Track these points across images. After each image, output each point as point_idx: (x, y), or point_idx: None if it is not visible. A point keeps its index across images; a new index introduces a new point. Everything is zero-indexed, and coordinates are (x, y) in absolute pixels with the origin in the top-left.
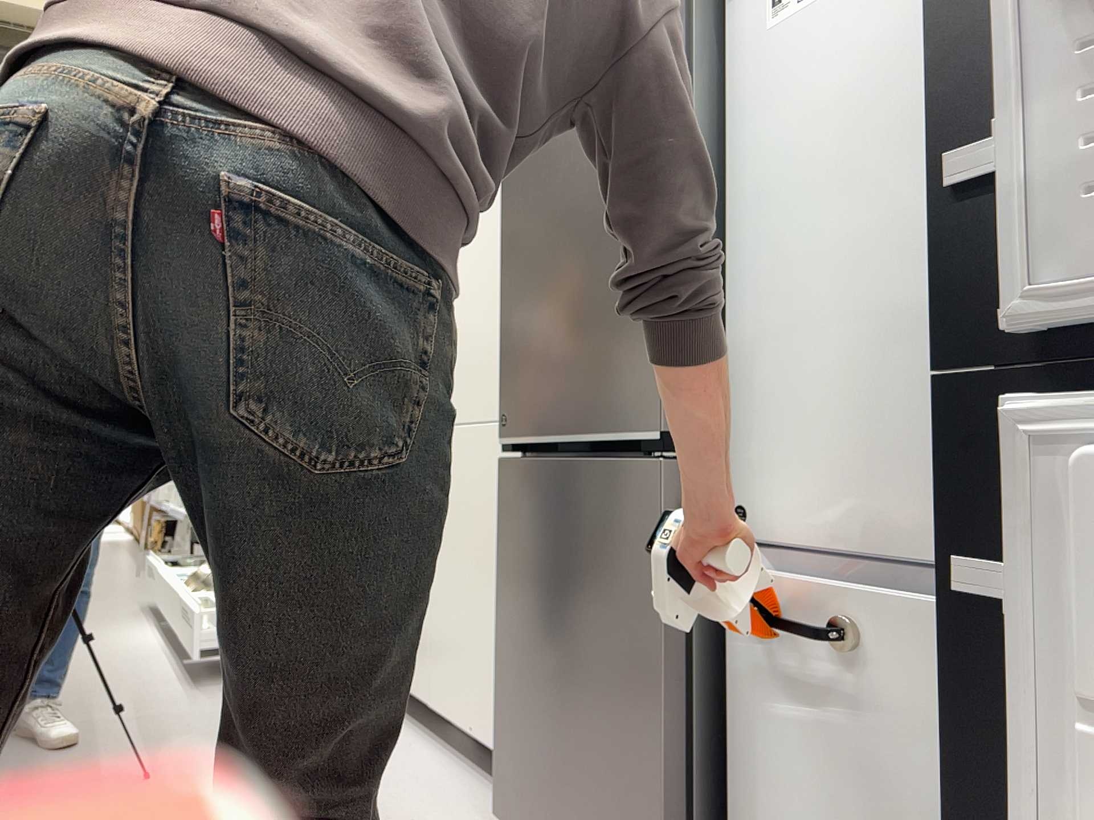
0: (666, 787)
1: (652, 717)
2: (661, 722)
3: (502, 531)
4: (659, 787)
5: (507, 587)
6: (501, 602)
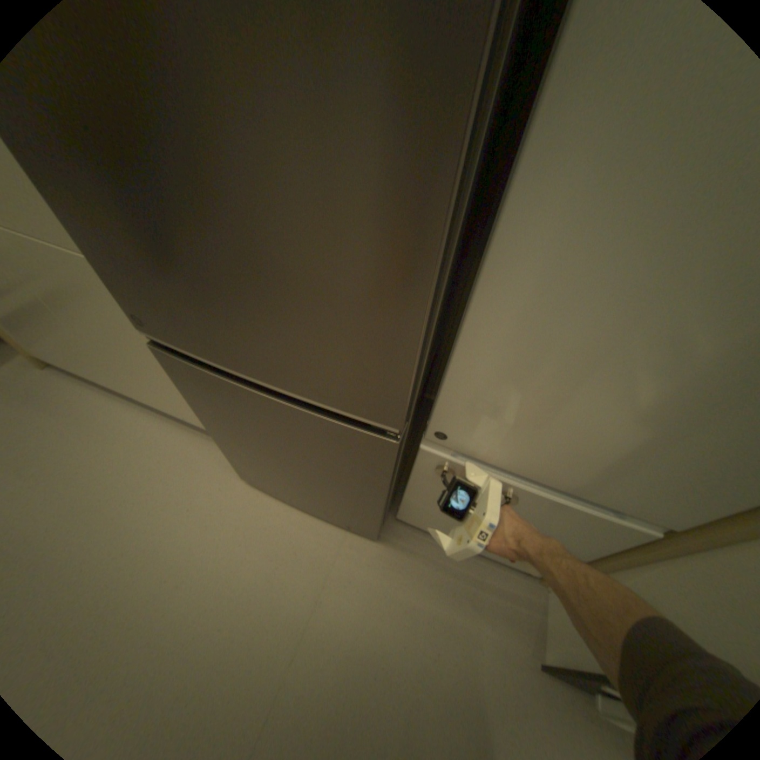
0: (378, 514)
1: (371, 502)
2: (378, 505)
3: (185, 388)
4: (373, 512)
5: (209, 417)
6: (206, 419)
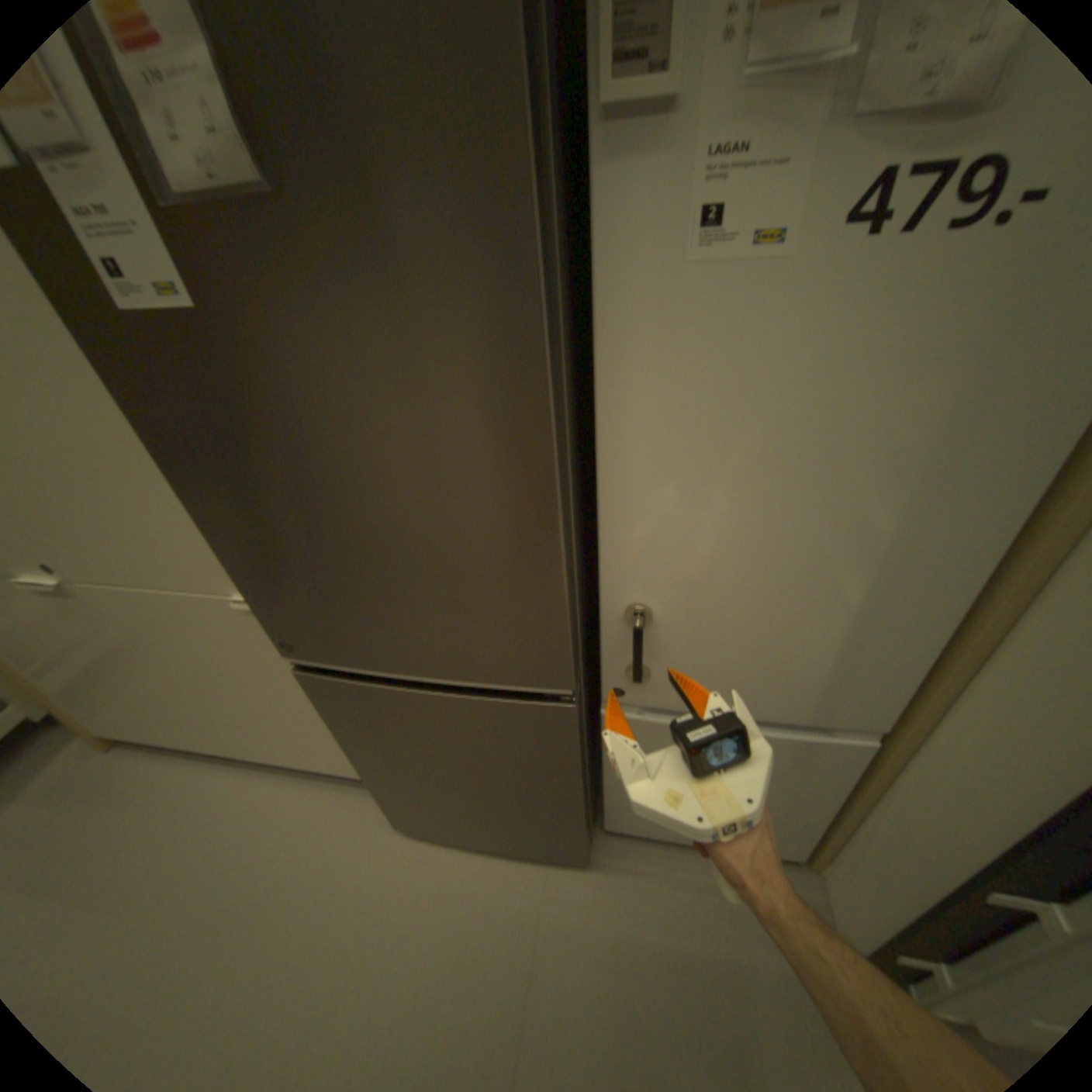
0: (579, 820)
1: (566, 802)
2: (575, 804)
3: (330, 713)
4: (572, 819)
5: (357, 744)
6: (352, 749)
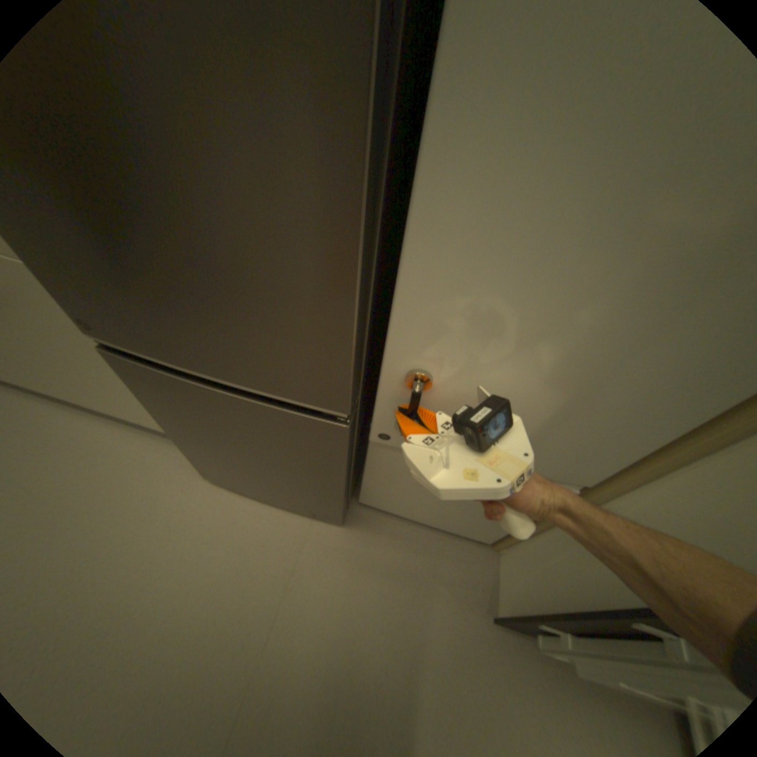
0: (340, 498)
1: (332, 487)
2: (338, 489)
3: (138, 390)
4: (335, 497)
5: (166, 417)
6: (163, 420)
